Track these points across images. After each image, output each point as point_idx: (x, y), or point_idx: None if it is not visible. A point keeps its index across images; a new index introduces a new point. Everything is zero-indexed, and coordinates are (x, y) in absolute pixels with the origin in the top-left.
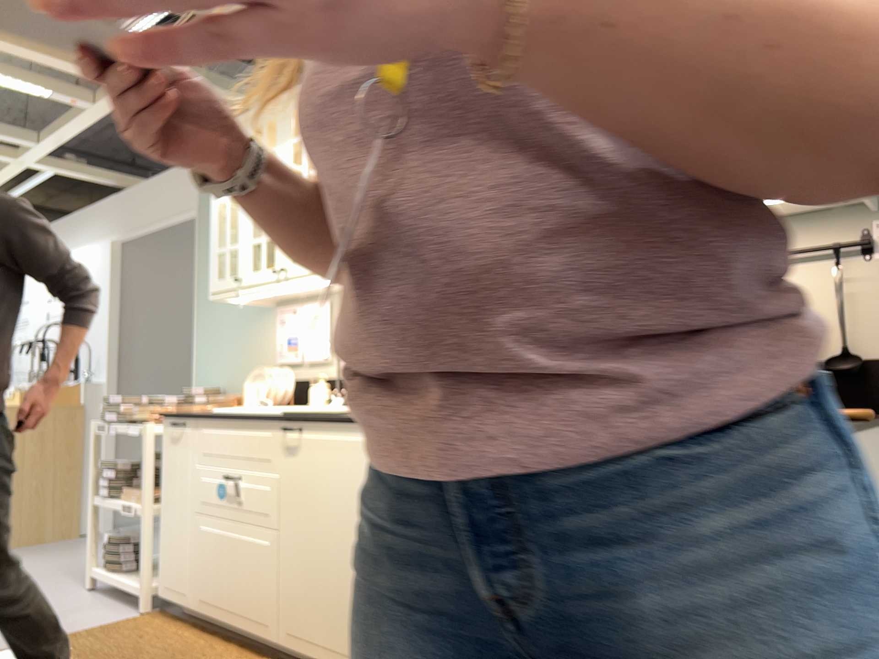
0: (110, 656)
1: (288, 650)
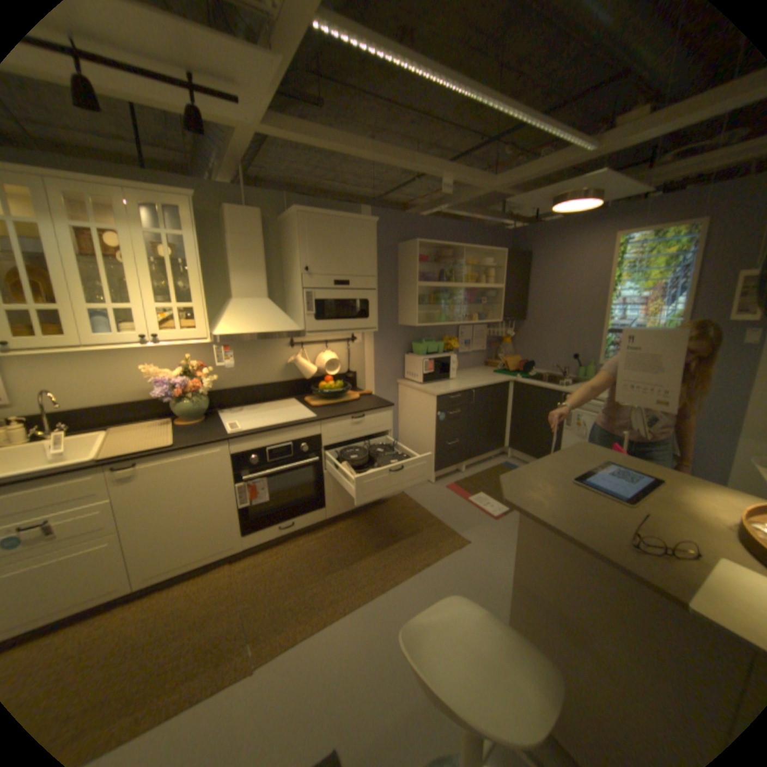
0: None
1: (147, 586)
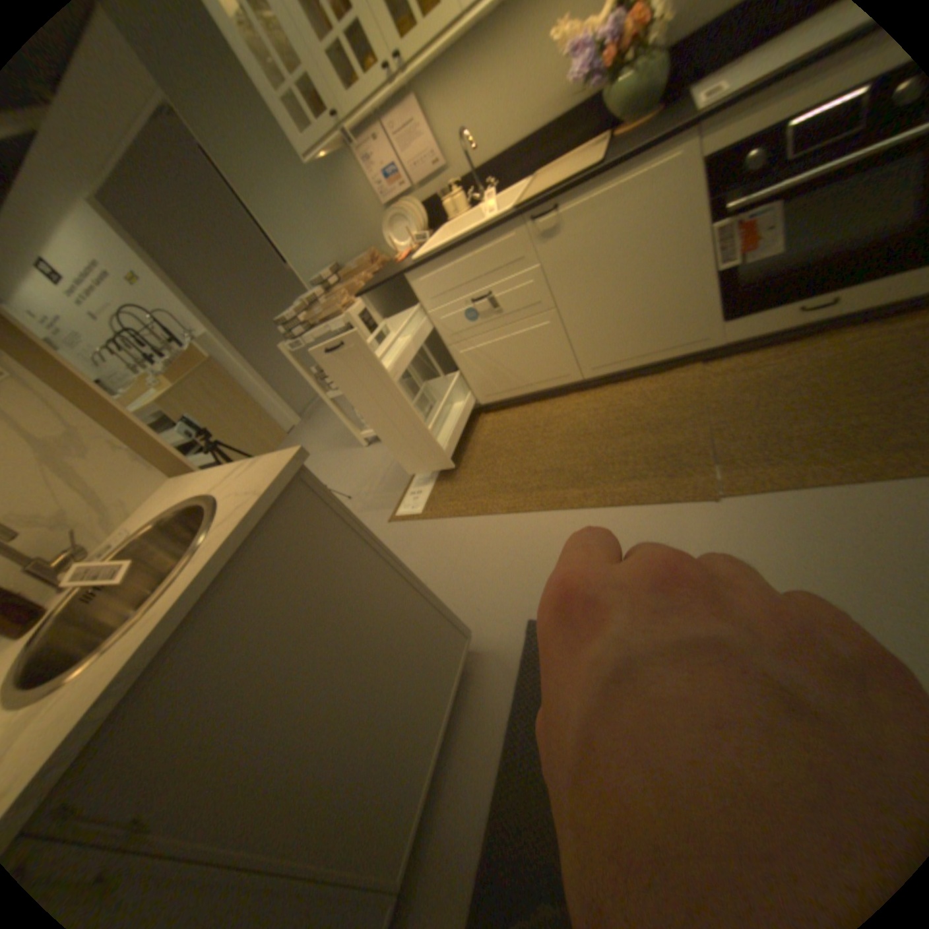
0: (471, 455)
1: (598, 375)
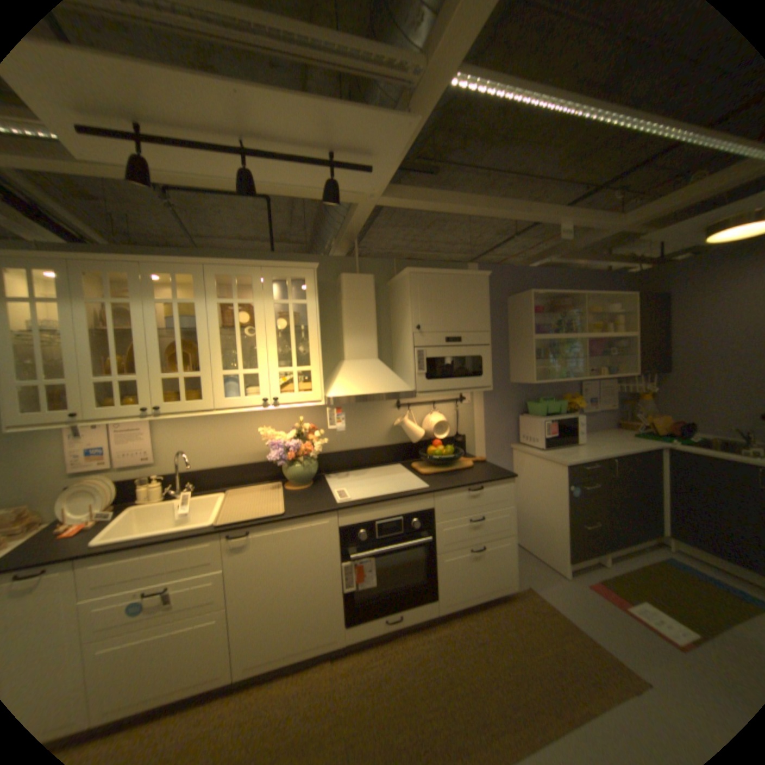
0: None
1: (246, 679)
